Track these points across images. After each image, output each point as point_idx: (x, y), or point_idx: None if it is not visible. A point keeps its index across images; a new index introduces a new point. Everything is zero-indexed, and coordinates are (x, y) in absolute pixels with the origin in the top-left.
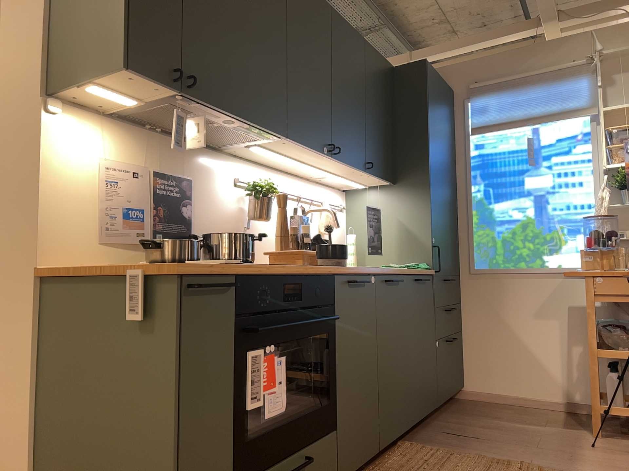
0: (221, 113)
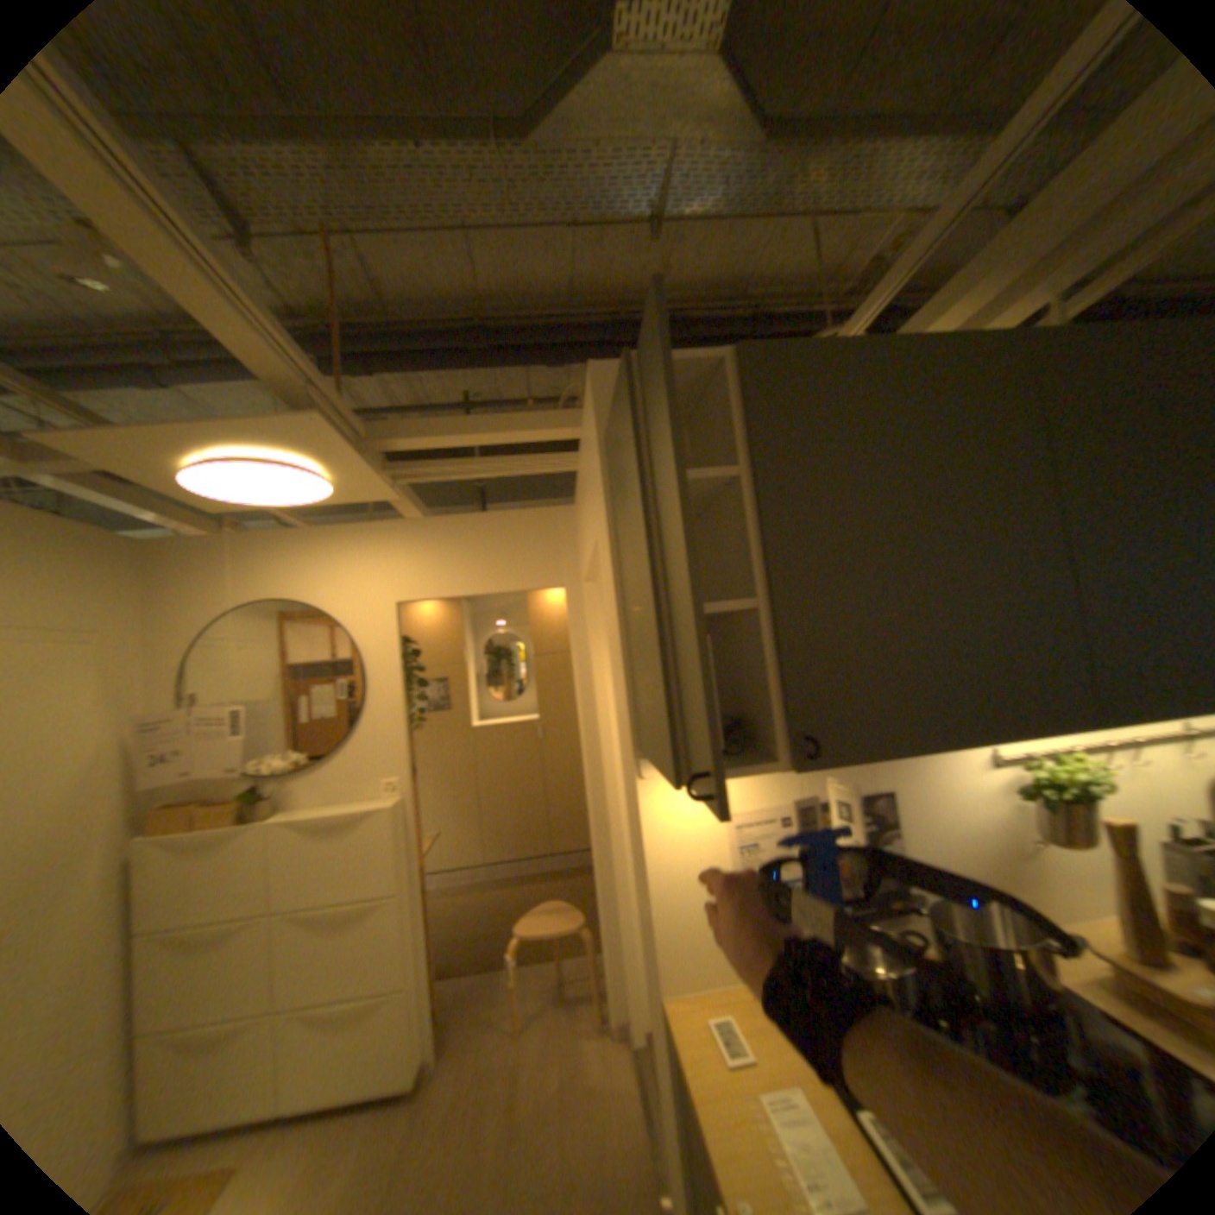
0: (903, 754)
